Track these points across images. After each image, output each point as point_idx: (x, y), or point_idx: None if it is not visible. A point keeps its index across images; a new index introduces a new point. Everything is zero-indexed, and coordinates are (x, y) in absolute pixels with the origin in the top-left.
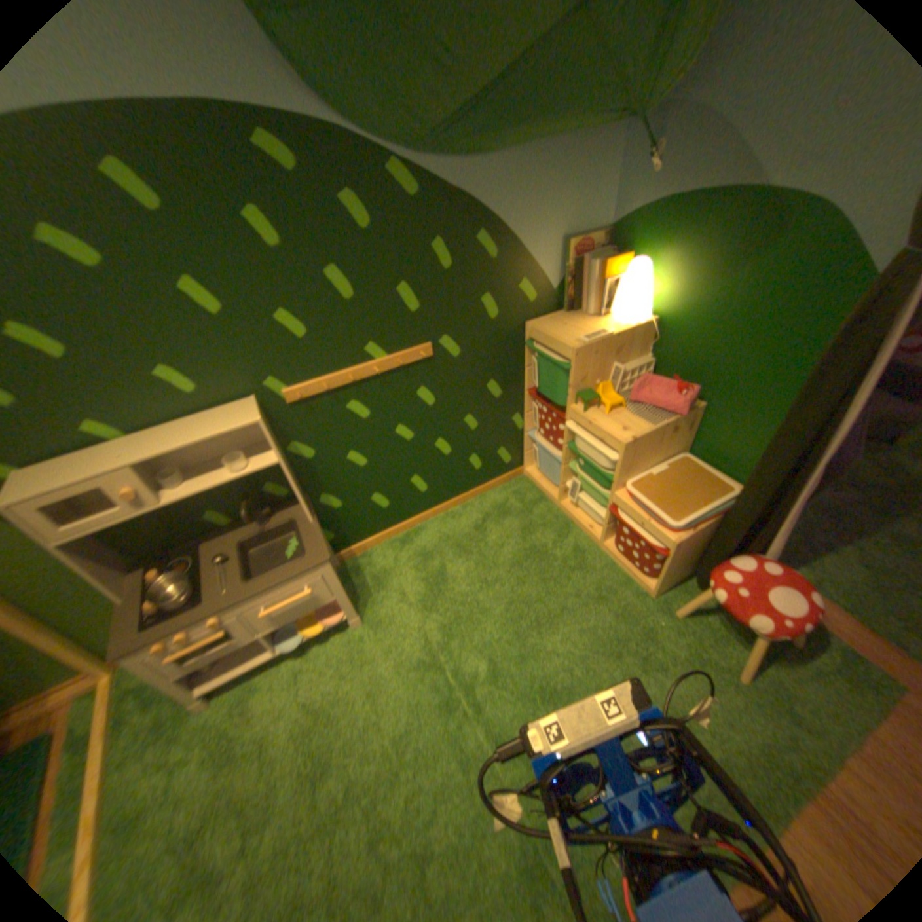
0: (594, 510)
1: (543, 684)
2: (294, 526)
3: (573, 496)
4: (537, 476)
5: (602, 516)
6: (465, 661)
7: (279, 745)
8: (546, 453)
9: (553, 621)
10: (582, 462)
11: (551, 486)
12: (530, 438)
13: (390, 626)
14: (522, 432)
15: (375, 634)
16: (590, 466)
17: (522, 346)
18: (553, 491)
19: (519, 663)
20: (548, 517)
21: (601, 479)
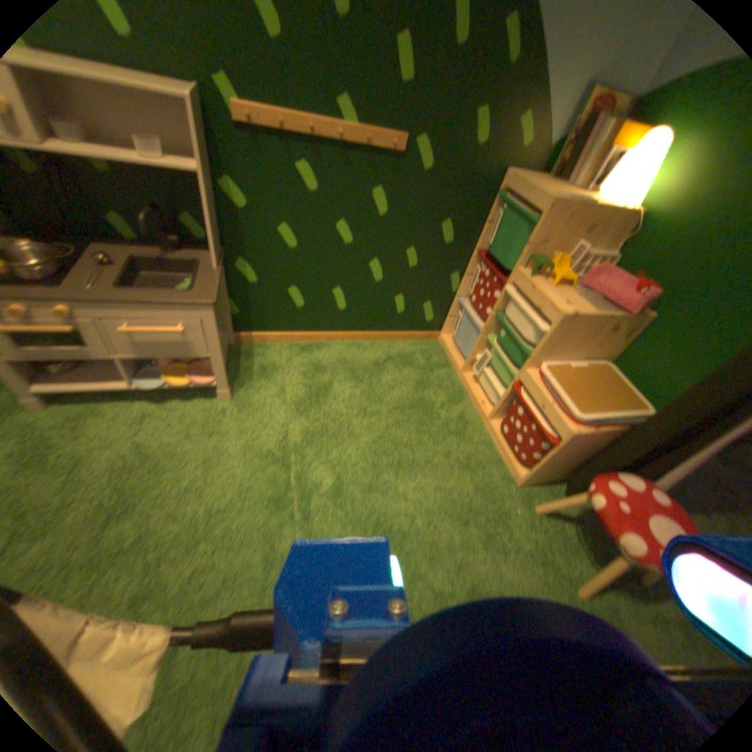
0: (492, 383)
1: (380, 515)
2: (195, 265)
3: (474, 370)
4: (448, 341)
5: (498, 391)
6: (313, 465)
7: (94, 467)
8: (468, 317)
9: (412, 464)
10: (504, 327)
11: (458, 354)
12: (458, 300)
13: (256, 409)
14: (453, 293)
15: (238, 409)
16: (510, 333)
17: (493, 190)
18: (458, 359)
19: (364, 487)
20: (444, 379)
21: (516, 349)
